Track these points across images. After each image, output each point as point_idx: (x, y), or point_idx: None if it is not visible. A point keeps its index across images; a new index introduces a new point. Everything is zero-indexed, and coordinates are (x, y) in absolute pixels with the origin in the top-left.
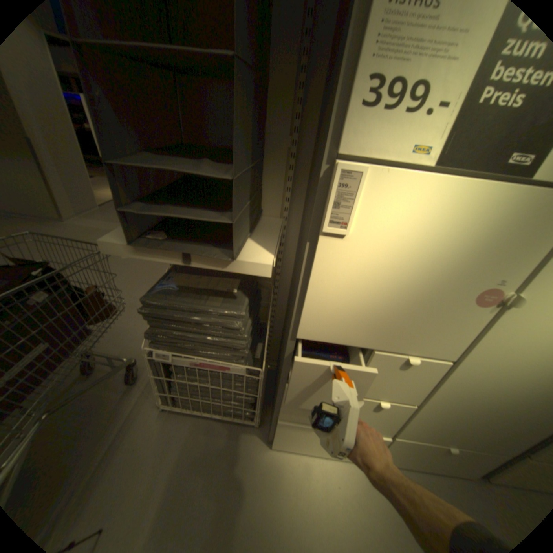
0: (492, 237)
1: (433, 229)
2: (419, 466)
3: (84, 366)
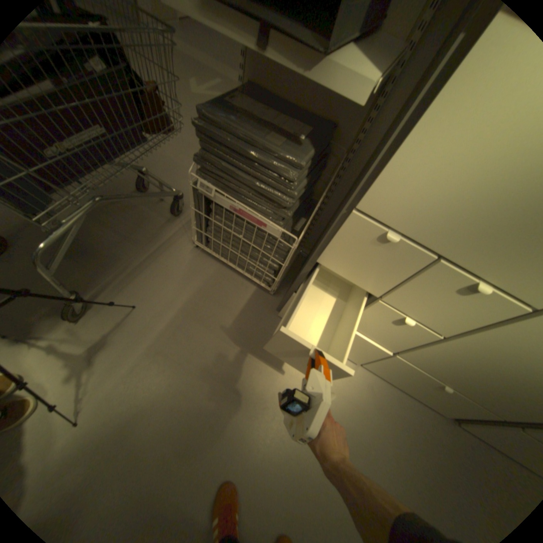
0: None
1: None
2: (403, 384)
3: (140, 184)
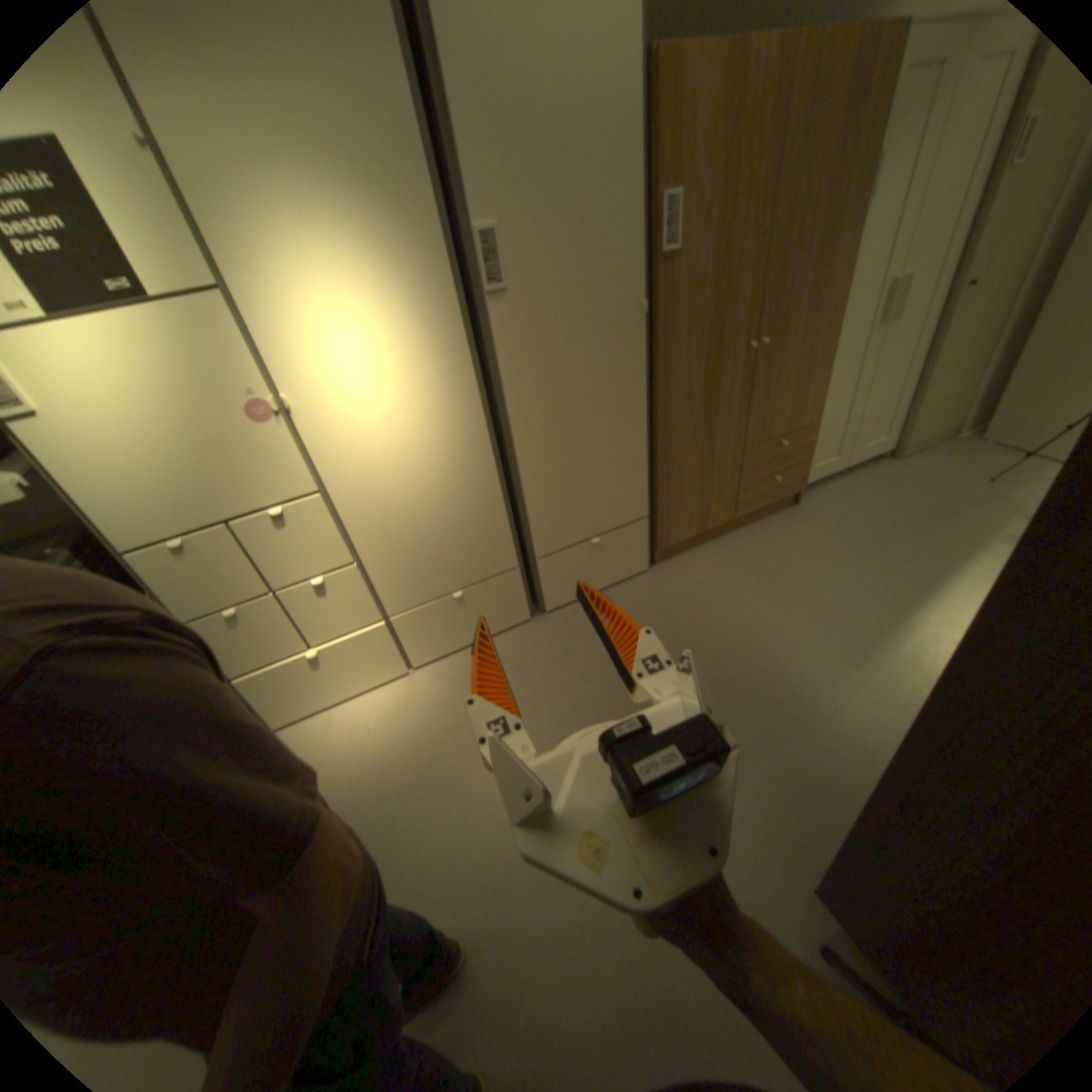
0: (183, 357)
1: (120, 371)
2: (453, 638)
3: None
